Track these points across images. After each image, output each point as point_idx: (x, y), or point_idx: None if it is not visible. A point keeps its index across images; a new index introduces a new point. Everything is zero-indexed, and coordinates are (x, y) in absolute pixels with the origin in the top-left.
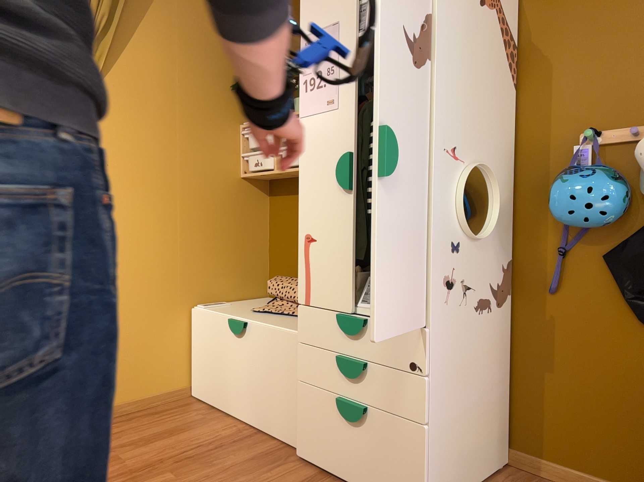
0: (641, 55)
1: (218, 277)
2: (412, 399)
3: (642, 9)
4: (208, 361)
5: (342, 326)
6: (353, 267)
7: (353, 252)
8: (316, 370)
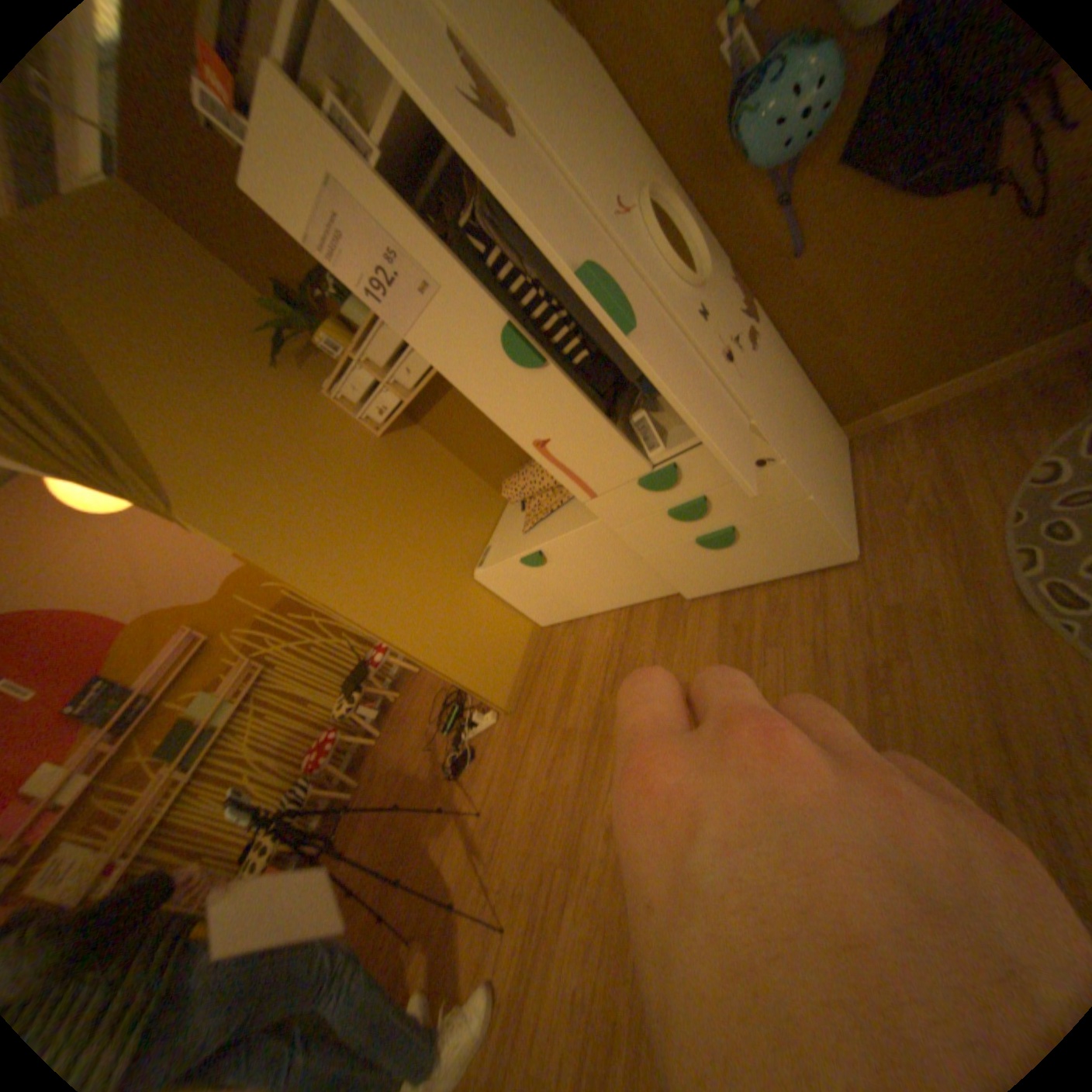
0: None
1: (463, 532)
2: (779, 487)
3: None
4: (532, 596)
5: (650, 485)
6: (617, 430)
7: (605, 417)
8: (653, 533)
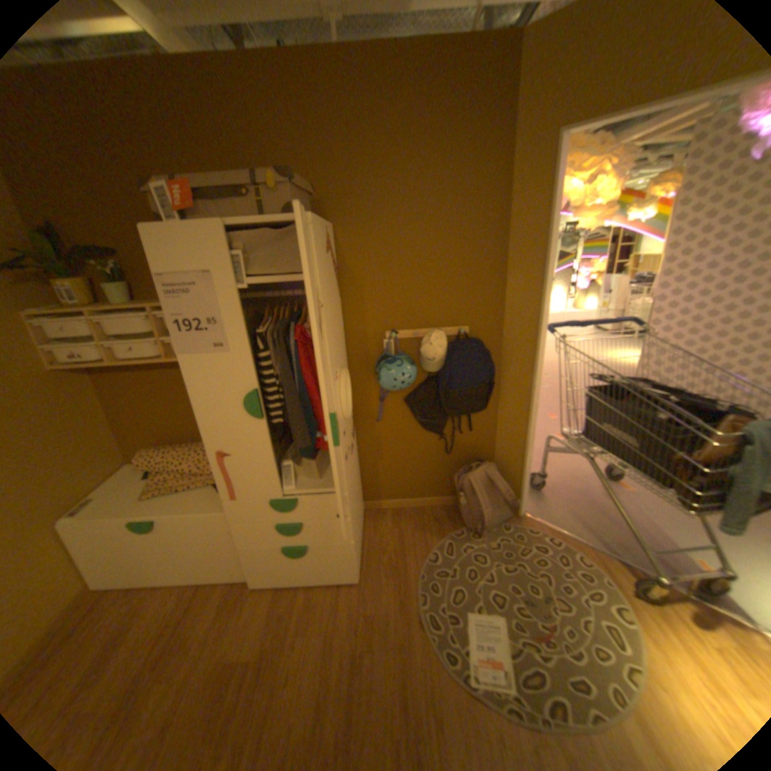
0: (415, 287)
1: (70, 480)
2: (341, 533)
3: (414, 257)
4: (107, 560)
5: (274, 507)
6: (276, 470)
7: (274, 461)
8: (256, 537)
